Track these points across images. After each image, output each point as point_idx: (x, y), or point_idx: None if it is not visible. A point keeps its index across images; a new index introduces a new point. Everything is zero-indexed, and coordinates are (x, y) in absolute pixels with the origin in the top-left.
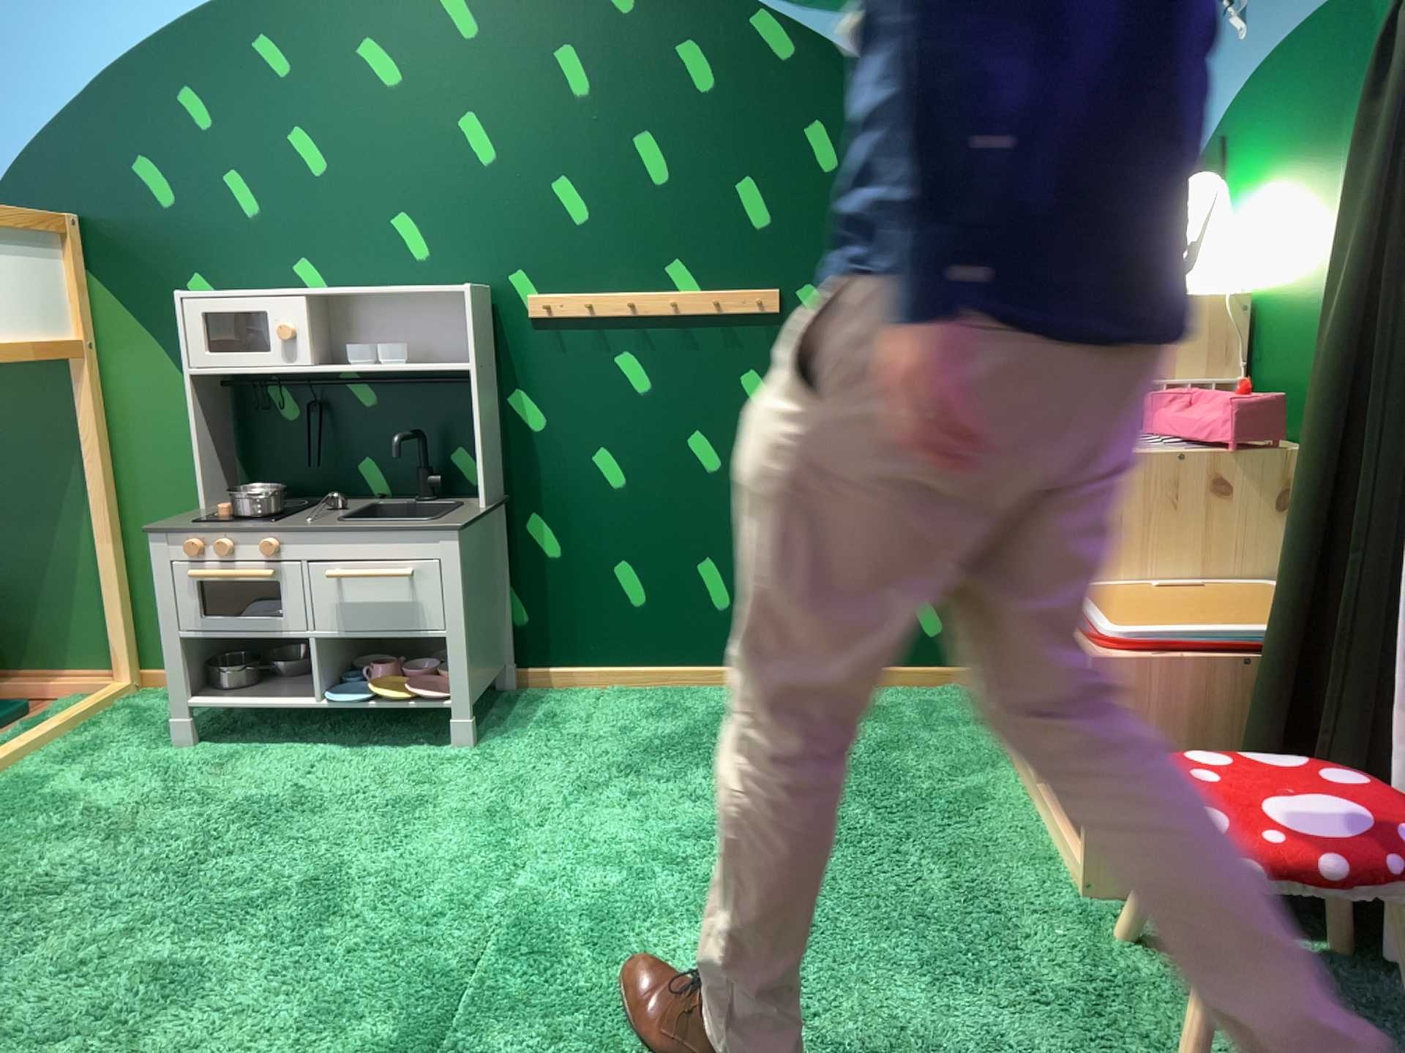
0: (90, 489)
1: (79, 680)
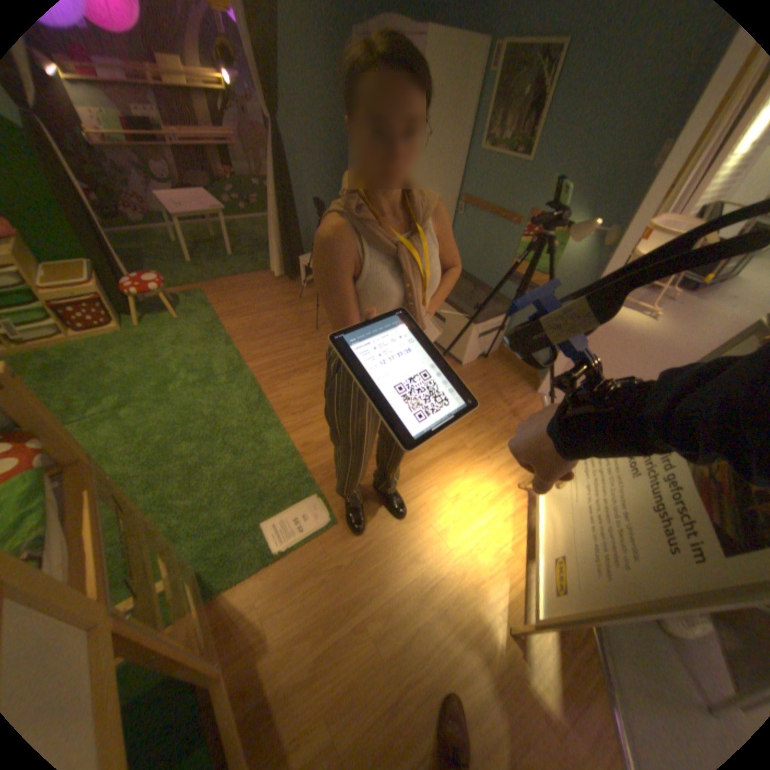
0: None
1: None
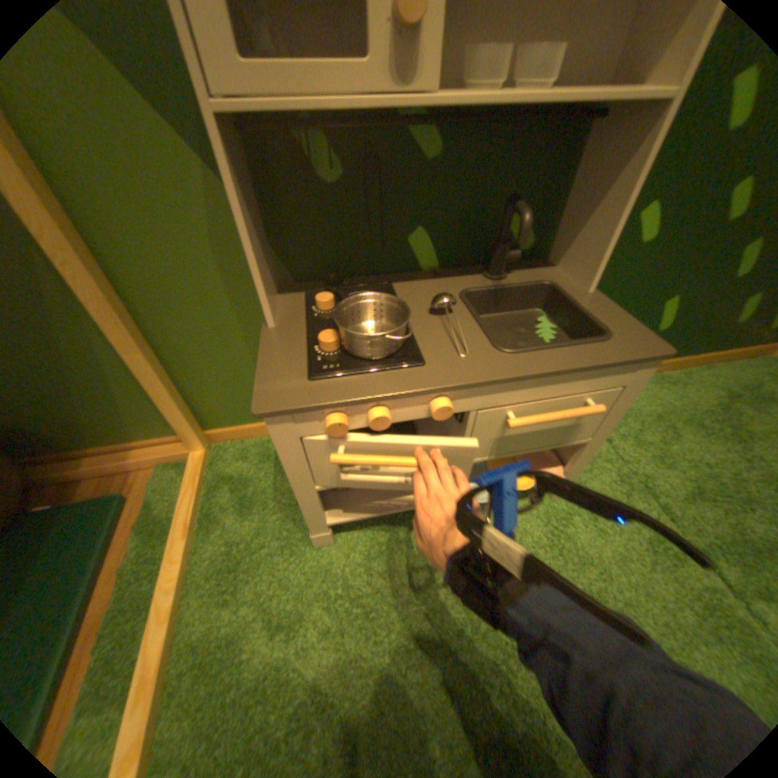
0: (78, 290)
1: (155, 454)
